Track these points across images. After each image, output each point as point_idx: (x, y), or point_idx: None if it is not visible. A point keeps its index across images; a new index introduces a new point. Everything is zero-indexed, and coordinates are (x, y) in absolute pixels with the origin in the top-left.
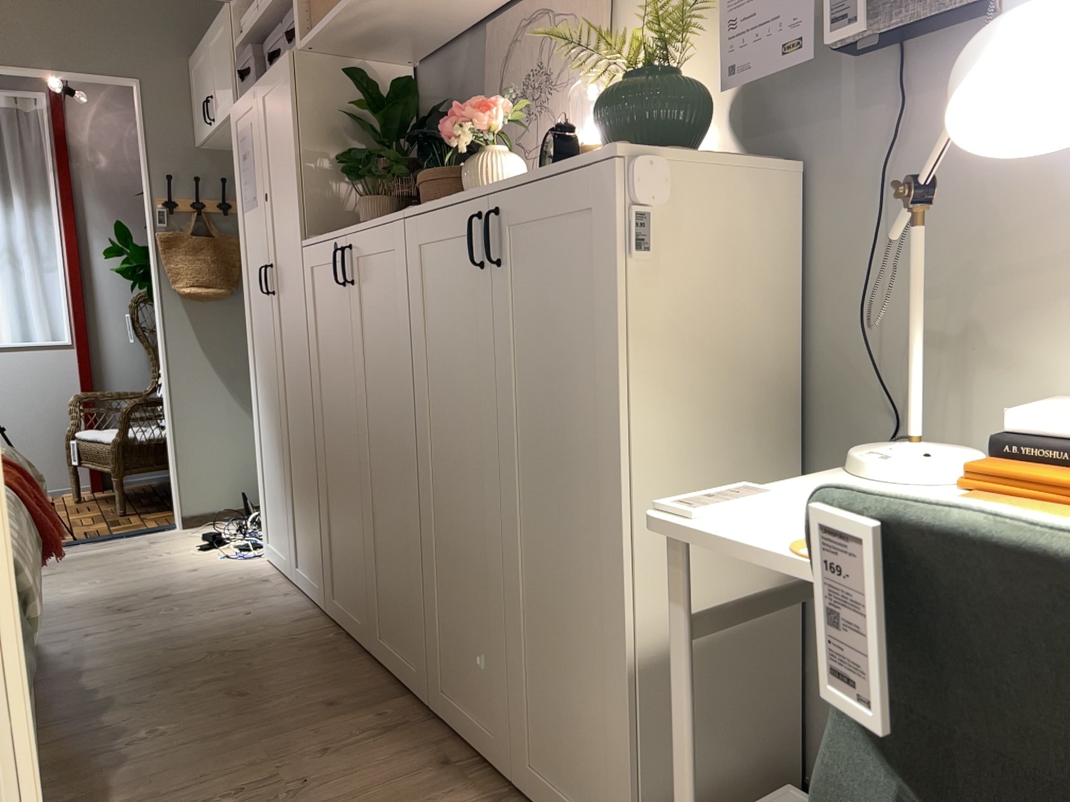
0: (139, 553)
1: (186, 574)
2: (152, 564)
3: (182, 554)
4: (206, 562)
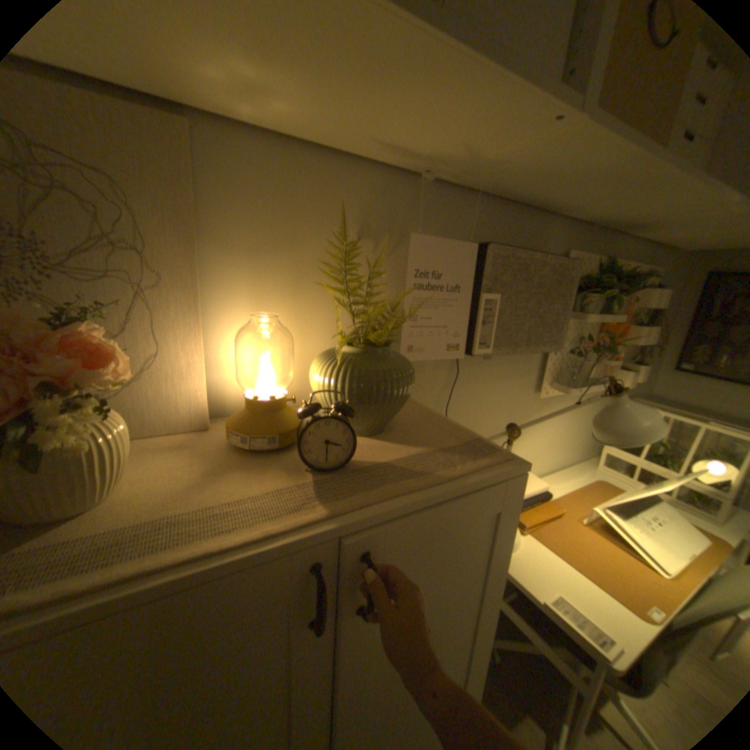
0: None
1: None
2: None
3: None
4: None
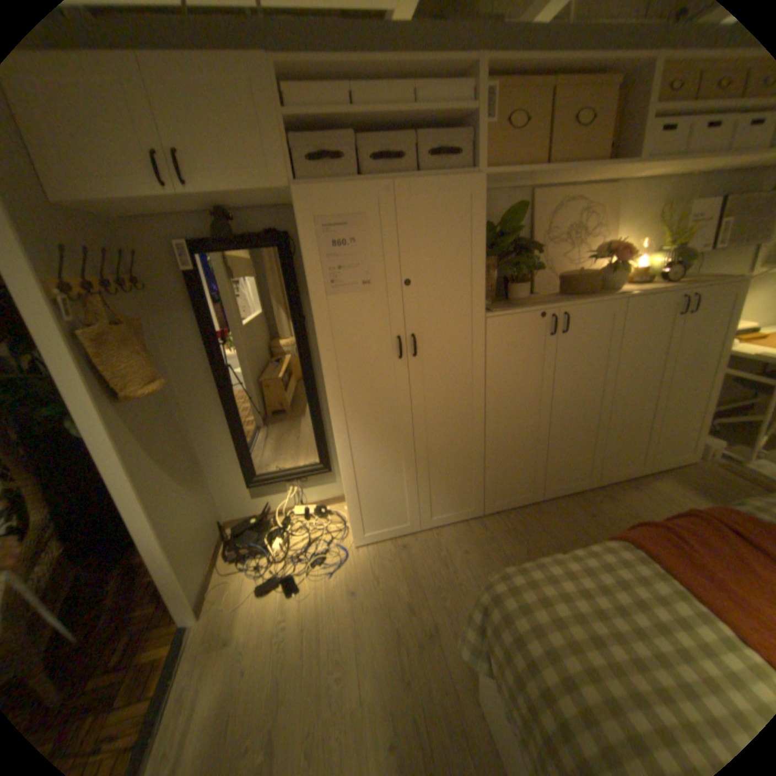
0: (261, 651)
1: (361, 598)
2: (312, 631)
3: (295, 609)
4: (334, 586)
